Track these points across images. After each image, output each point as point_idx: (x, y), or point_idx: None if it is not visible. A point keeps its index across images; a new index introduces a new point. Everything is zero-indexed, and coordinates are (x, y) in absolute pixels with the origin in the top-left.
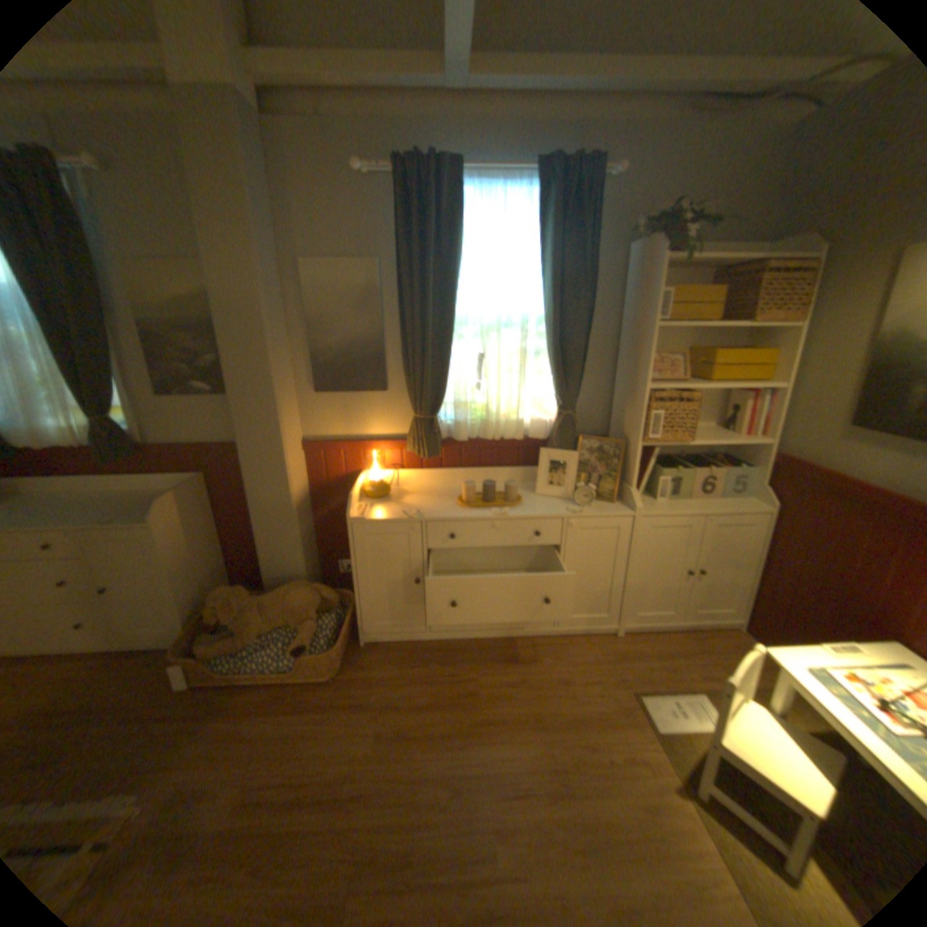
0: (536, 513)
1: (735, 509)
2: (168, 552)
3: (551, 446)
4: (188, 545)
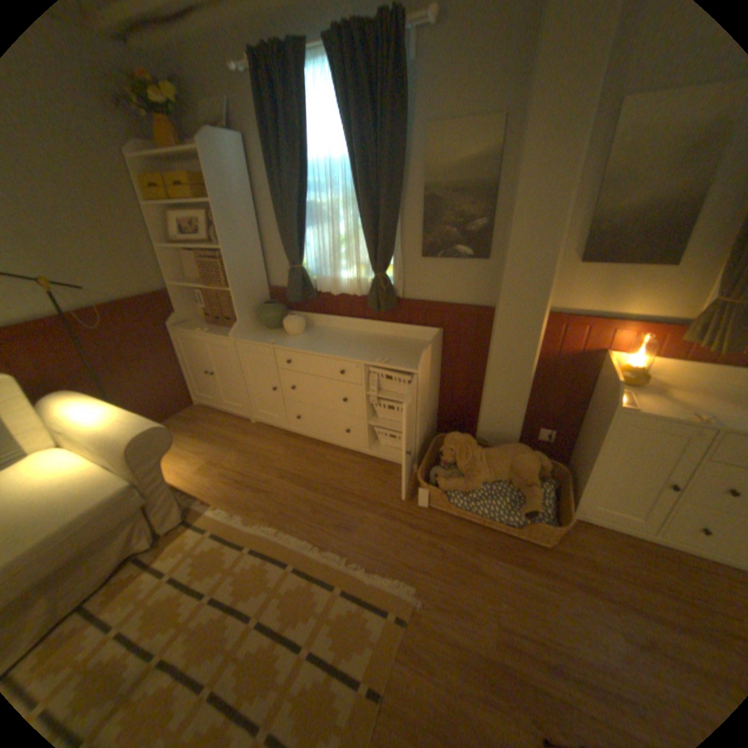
0: None
1: None
2: (422, 394)
3: None
4: (429, 389)
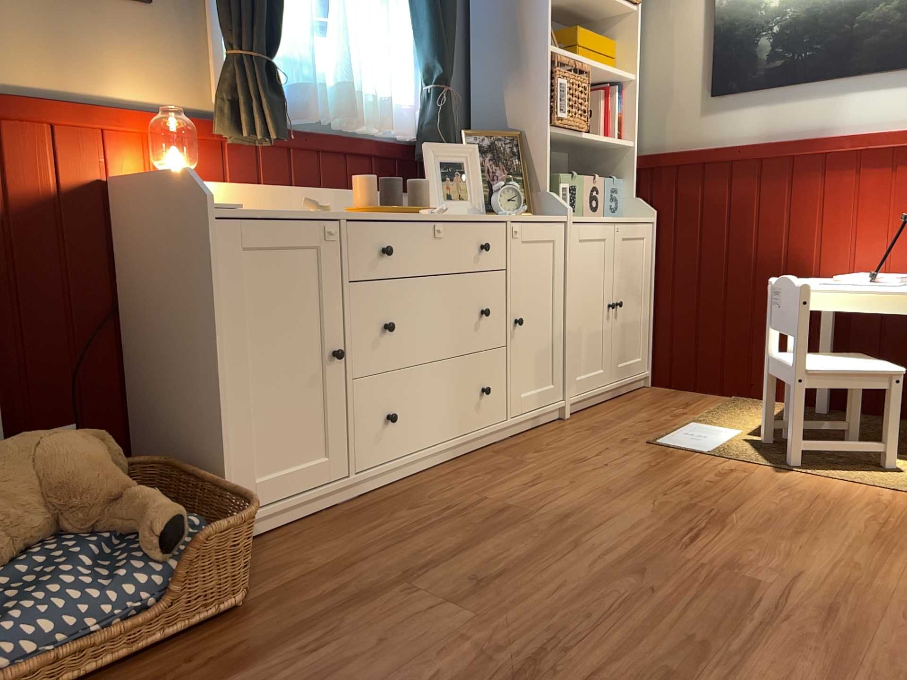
0: (473, 215)
1: (626, 218)
2: None
3: (429, 144)
4: None
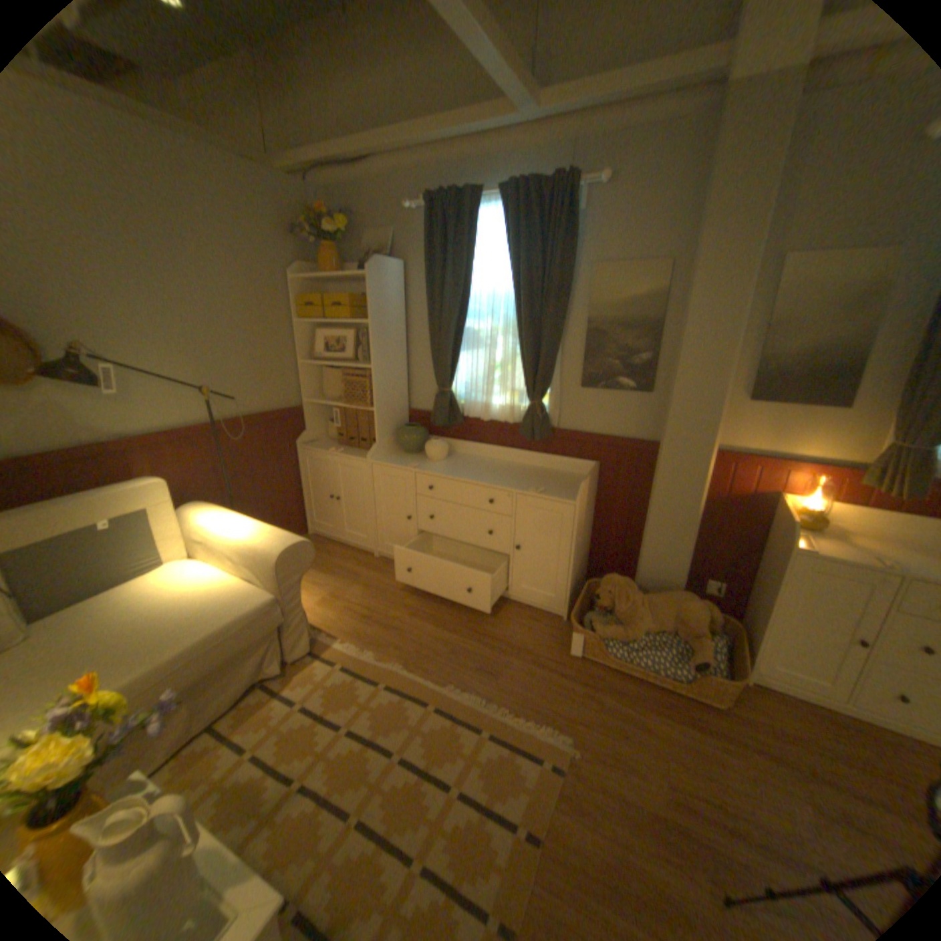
0: None
1: None
2: (578, 529)
3: None
4: (583, 526)
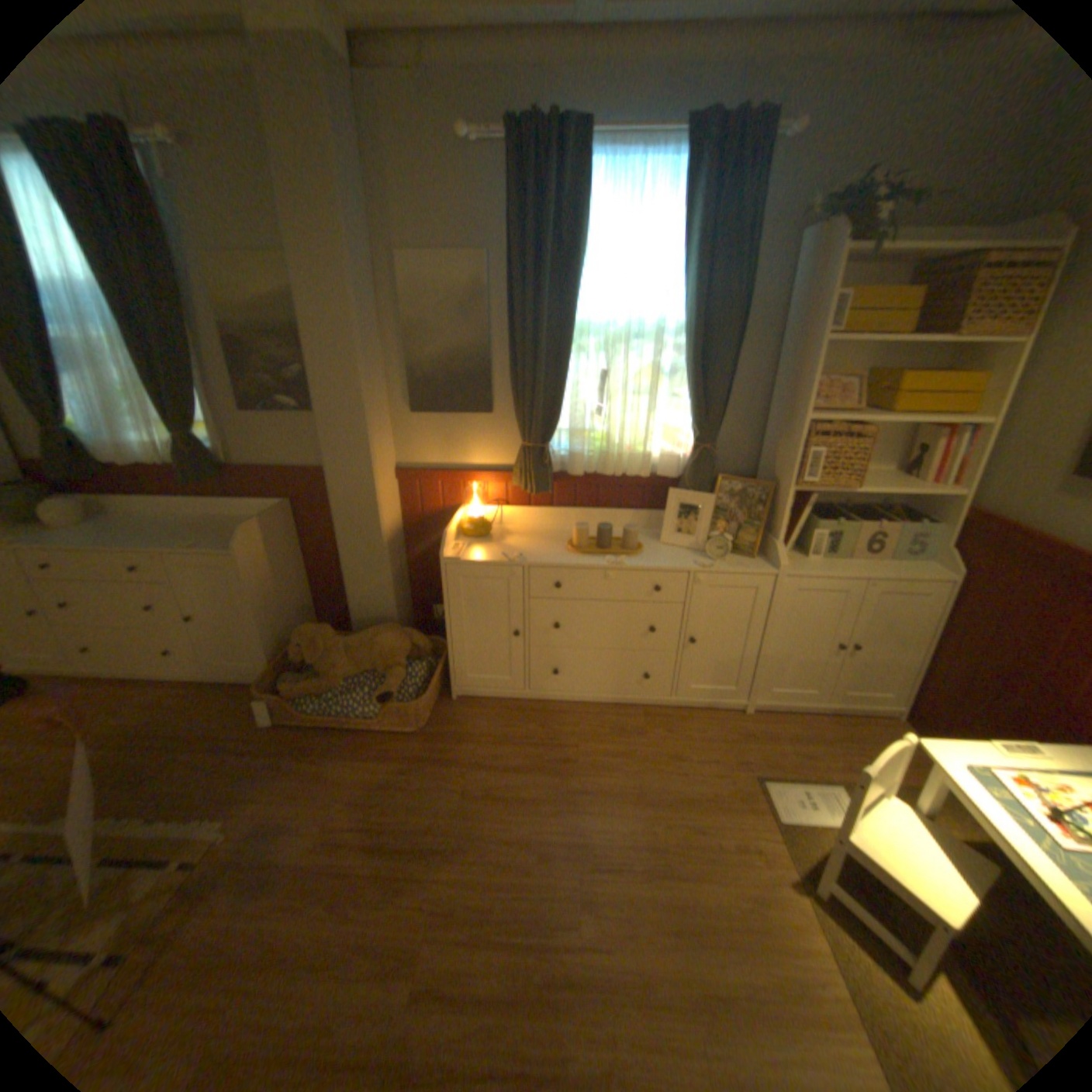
0: (657, 564)
1: (906, 574)
2: (251, 582)
3: (682, 486)
4: (273, 577)
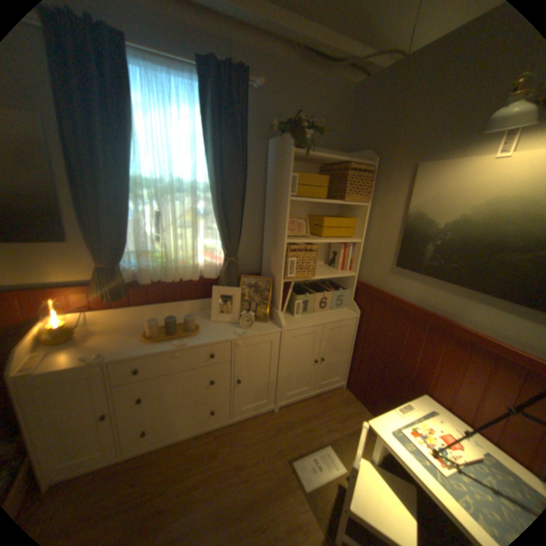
0: (210, 340)
1: (337, 317)
2: None
3: (221, 283)
4: None
